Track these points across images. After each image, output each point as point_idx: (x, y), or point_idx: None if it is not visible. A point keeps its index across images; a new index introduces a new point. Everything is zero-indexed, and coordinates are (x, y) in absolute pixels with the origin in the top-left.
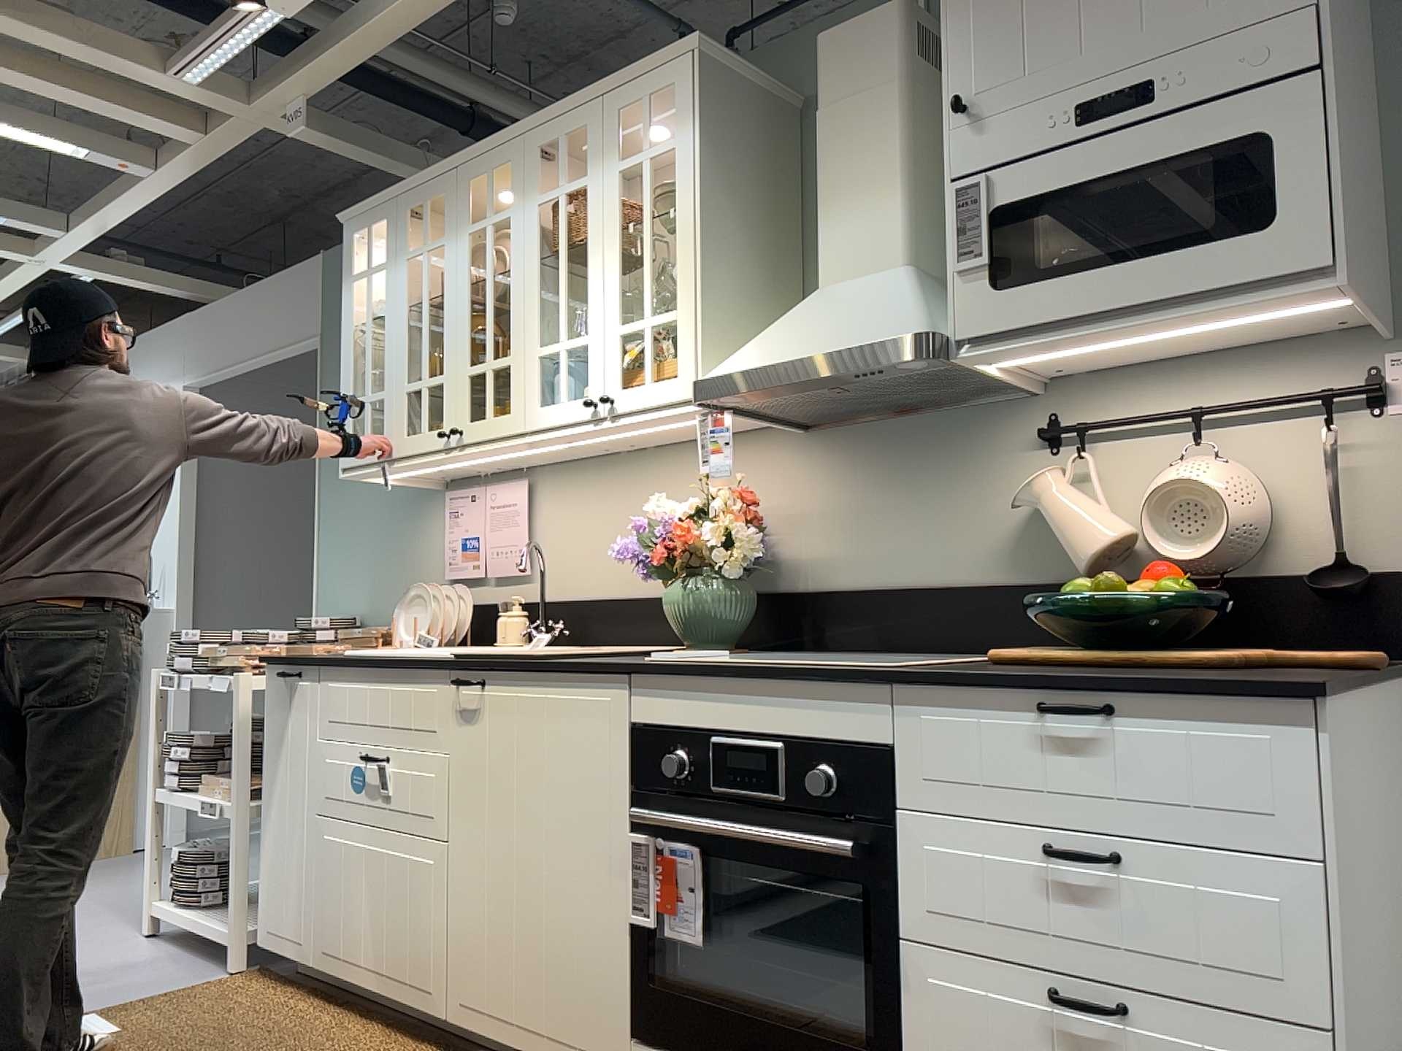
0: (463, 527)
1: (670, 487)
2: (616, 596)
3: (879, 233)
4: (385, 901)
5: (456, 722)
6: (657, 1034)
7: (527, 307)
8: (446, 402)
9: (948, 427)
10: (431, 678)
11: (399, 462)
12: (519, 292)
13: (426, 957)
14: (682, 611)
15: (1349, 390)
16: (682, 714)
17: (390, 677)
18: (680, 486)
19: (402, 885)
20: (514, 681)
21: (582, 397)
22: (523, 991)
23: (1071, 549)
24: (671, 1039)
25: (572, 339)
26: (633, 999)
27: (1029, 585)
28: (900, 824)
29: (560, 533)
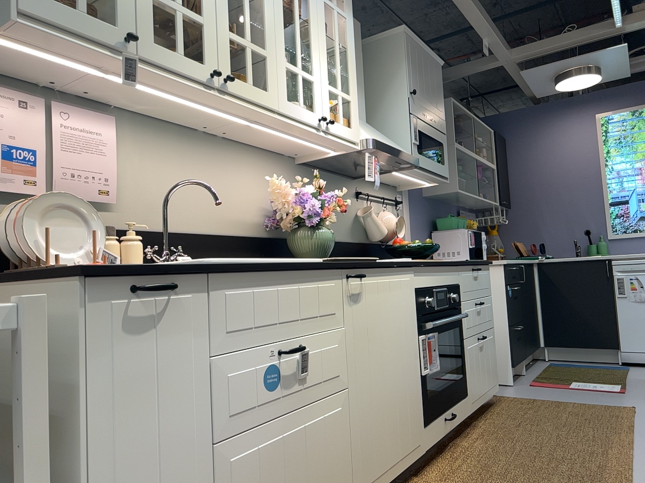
0: (8, 133)
1: (235, 168)
2: (200, 232)
3: (362, 106)
4: (306, 468)
5: (349, 304)
6: (430, 416)
7: (278, 28)
8: (208, 45)
9: (338, 182)
10: (330, 276)
11: (138, 62)
12: (271, 12)
13: (341, 480)
14: (323, 242)
15: (401, 201)
16: (427, 281)
17: (297, 278)
18: (240, 169)
19: (320, 442)
20: (377, 273)
21: (313, 112)
22: (391, 445)
23: (376, 232)
24: (433, 414)
25: (306, 73)
26: (422, 409)
27: (357, 243)
28: (461, 306)
29: (145, 175)
